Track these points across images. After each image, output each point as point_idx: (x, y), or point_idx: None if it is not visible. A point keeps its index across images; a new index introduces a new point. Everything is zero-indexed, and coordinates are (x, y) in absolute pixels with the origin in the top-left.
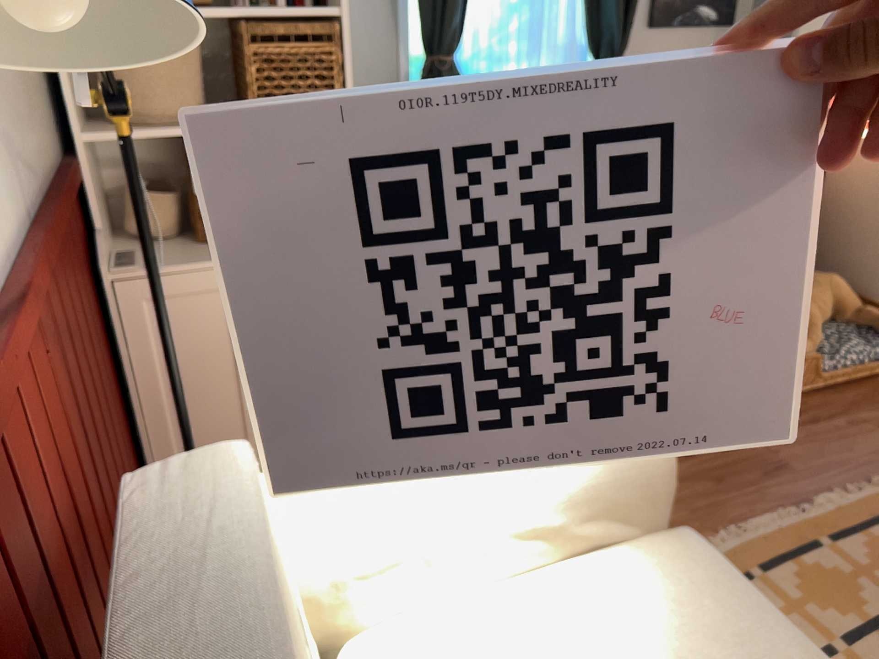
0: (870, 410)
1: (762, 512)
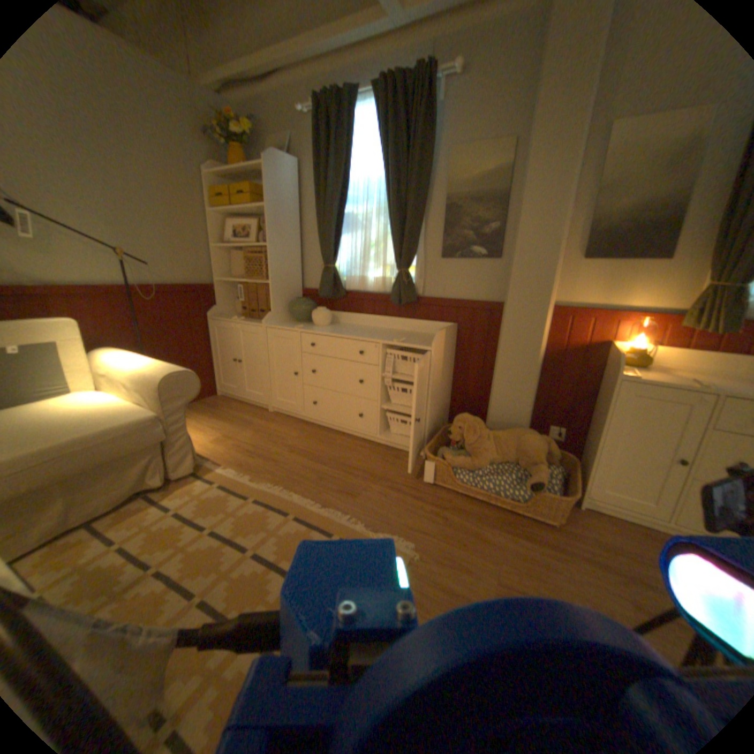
0: (463, 517)
1: (305, 495)
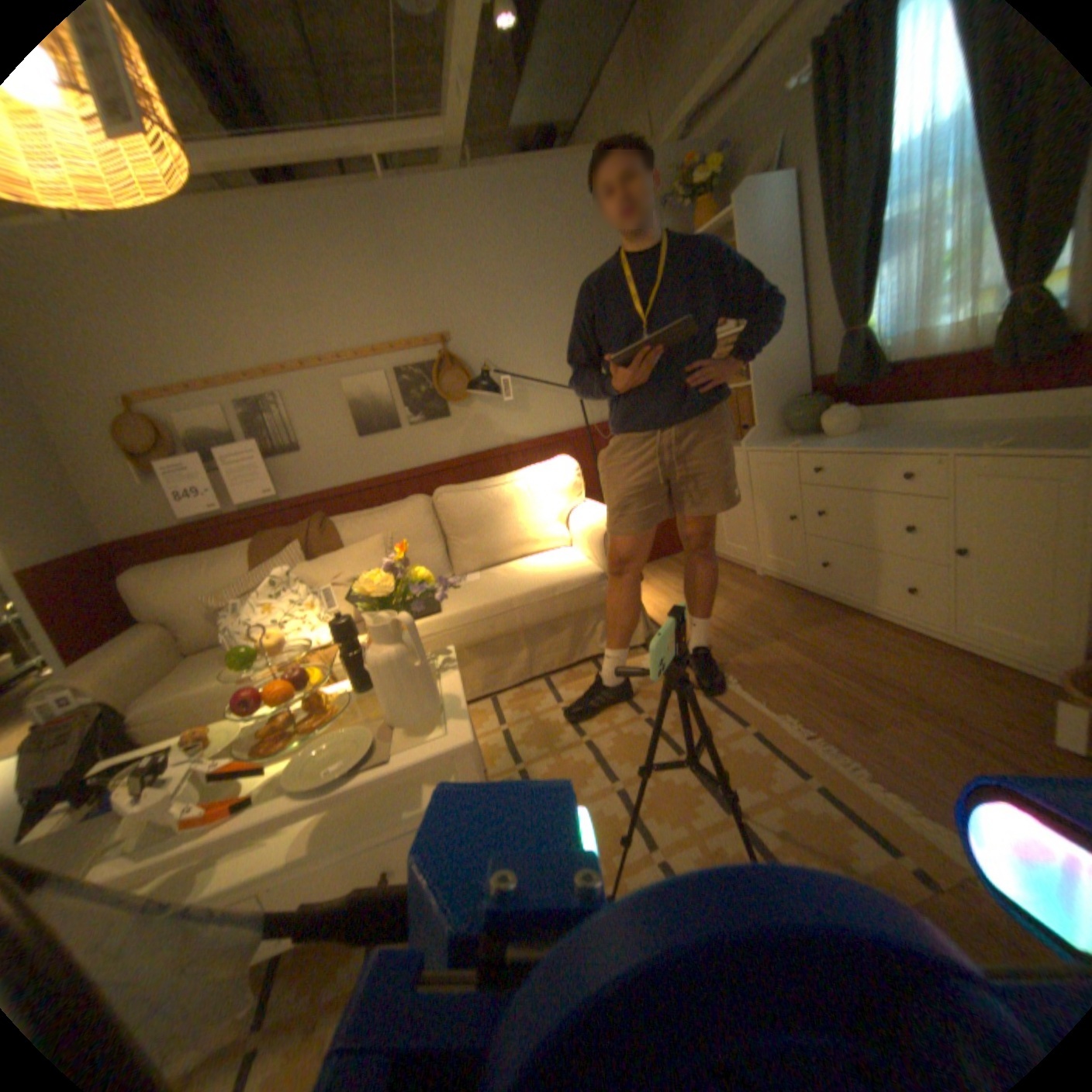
0: None
1: (783, 705)
